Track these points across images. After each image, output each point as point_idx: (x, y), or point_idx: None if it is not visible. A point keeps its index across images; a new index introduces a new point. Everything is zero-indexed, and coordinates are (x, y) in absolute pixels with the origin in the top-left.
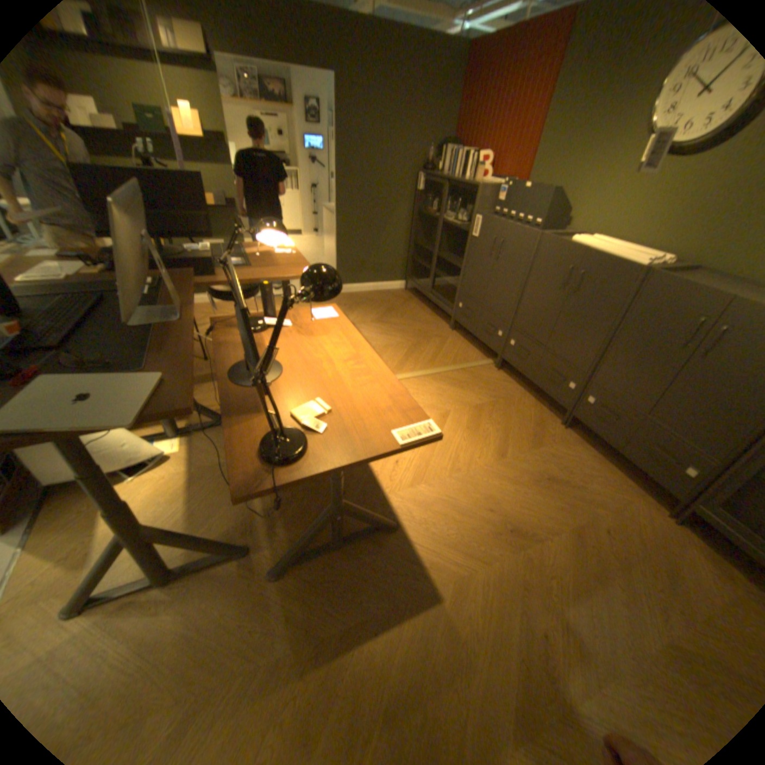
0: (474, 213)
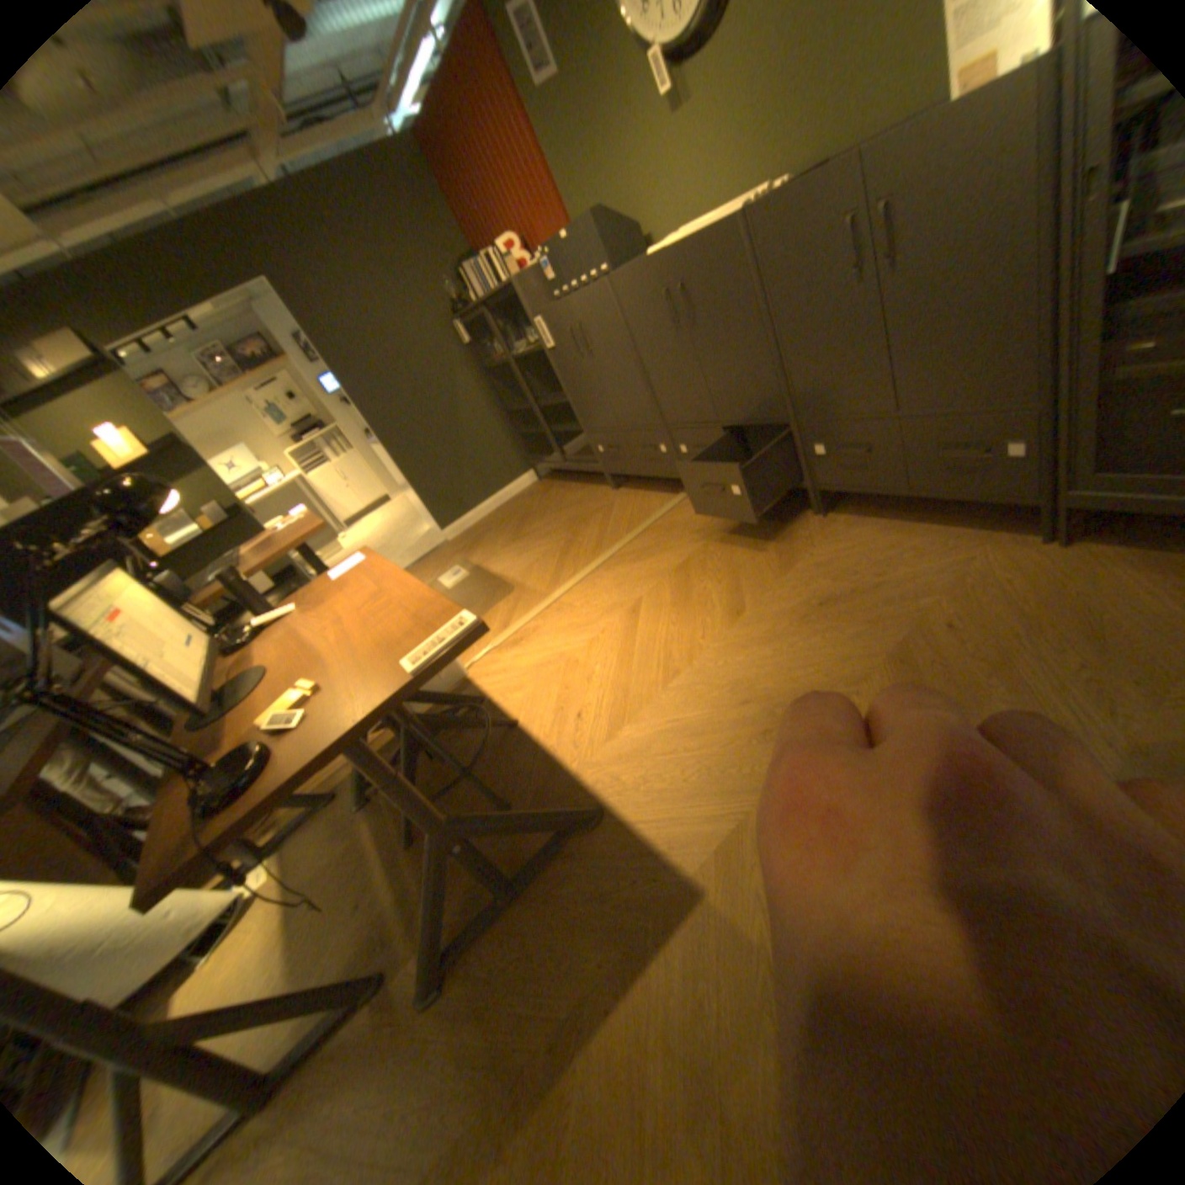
0: (531, 317)
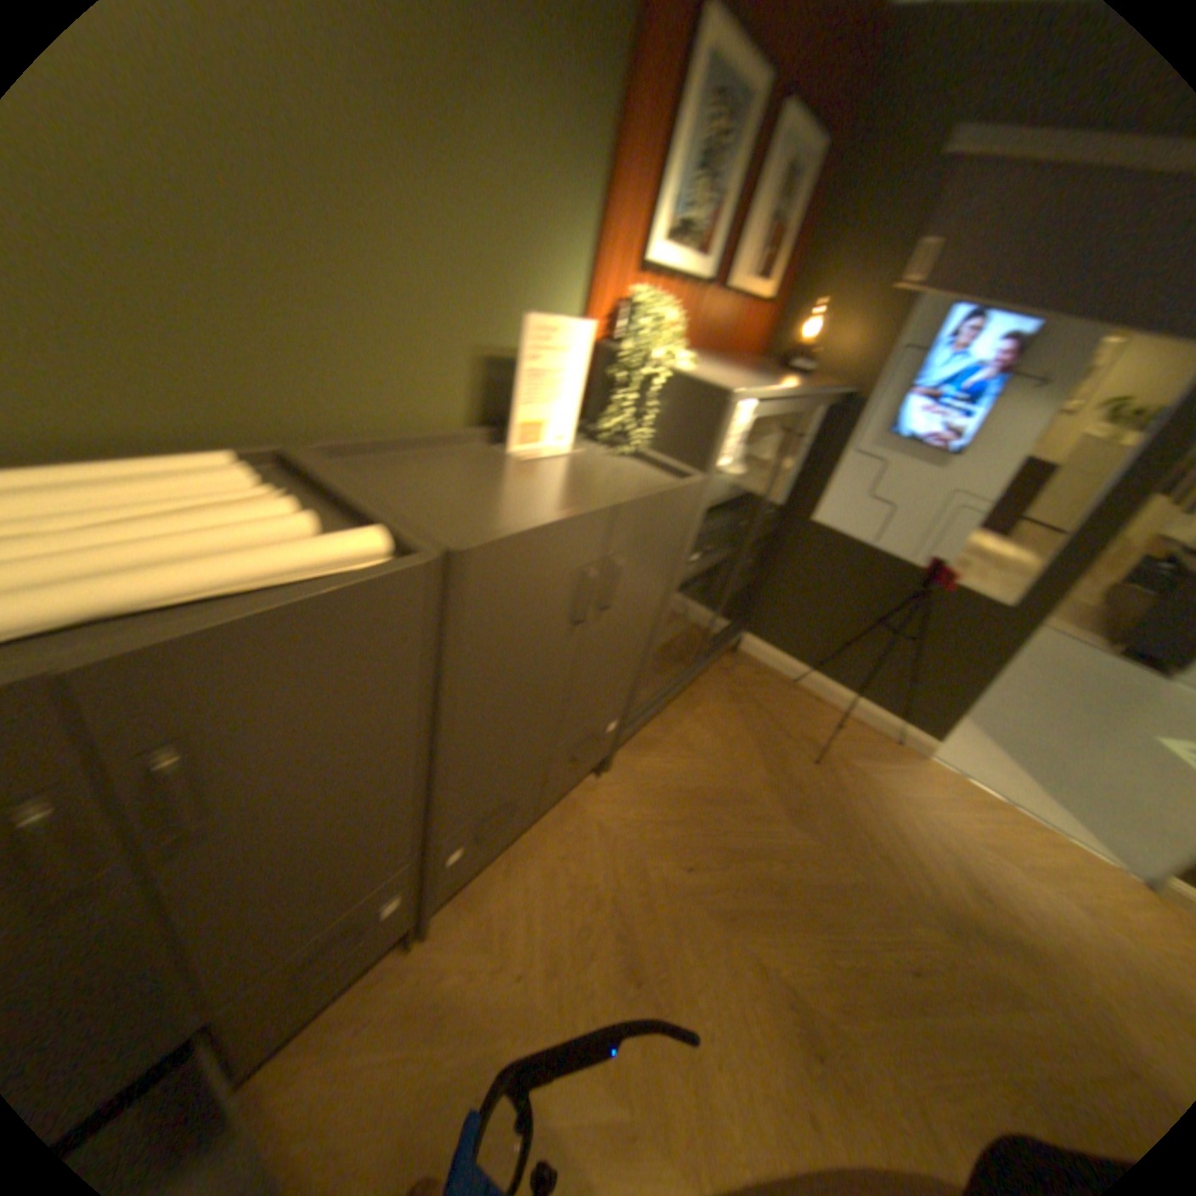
0: None
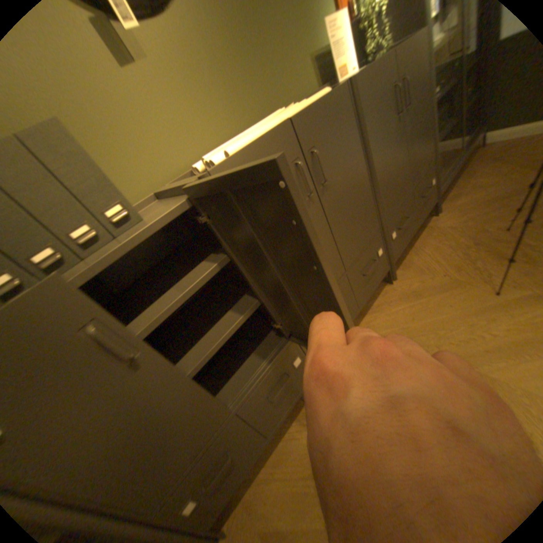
0: None
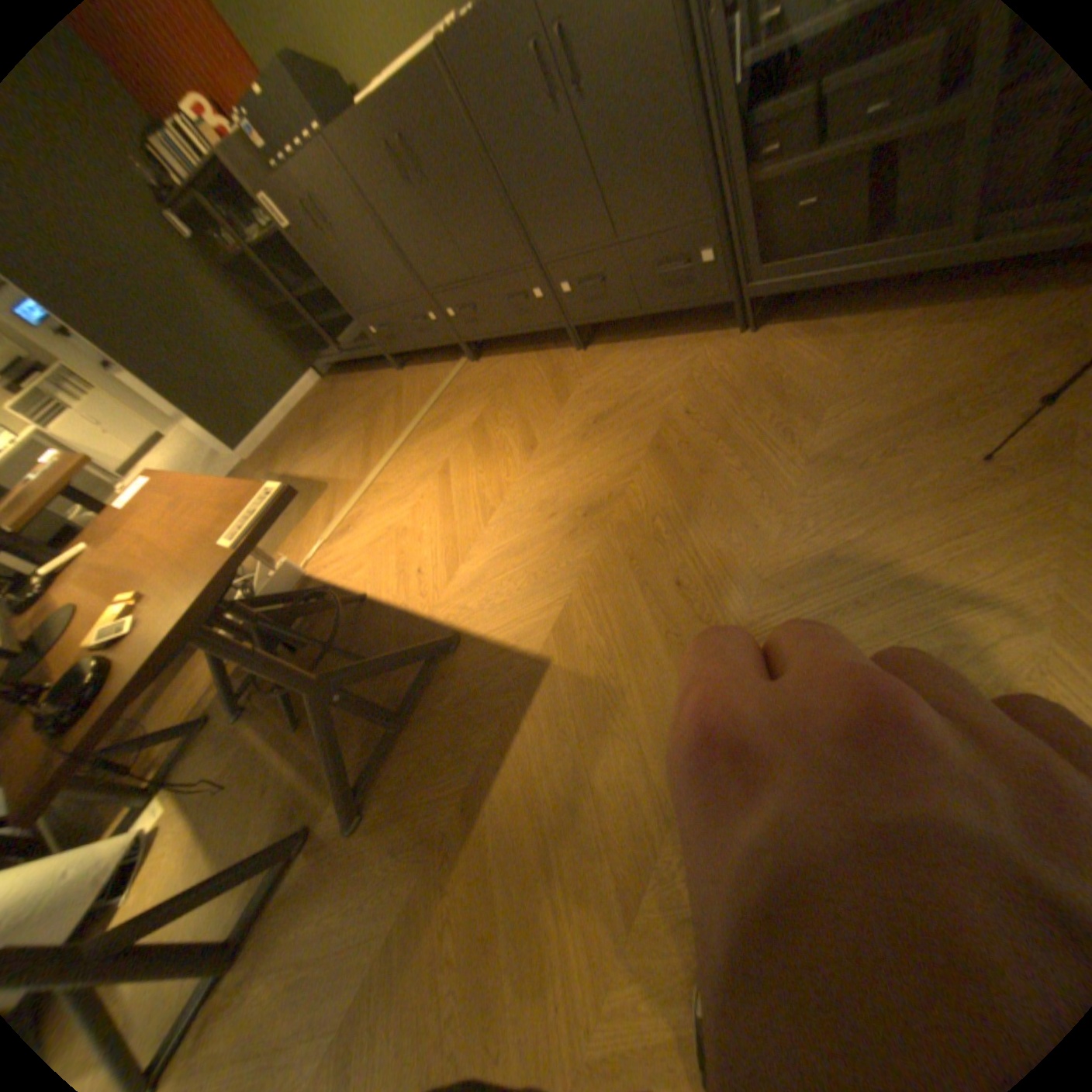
0: (252, 195)
